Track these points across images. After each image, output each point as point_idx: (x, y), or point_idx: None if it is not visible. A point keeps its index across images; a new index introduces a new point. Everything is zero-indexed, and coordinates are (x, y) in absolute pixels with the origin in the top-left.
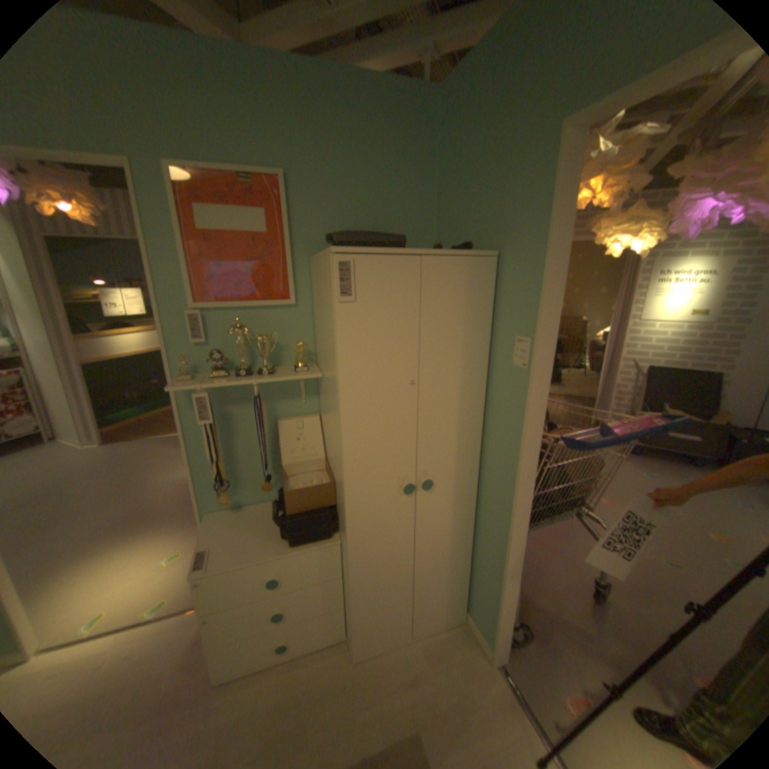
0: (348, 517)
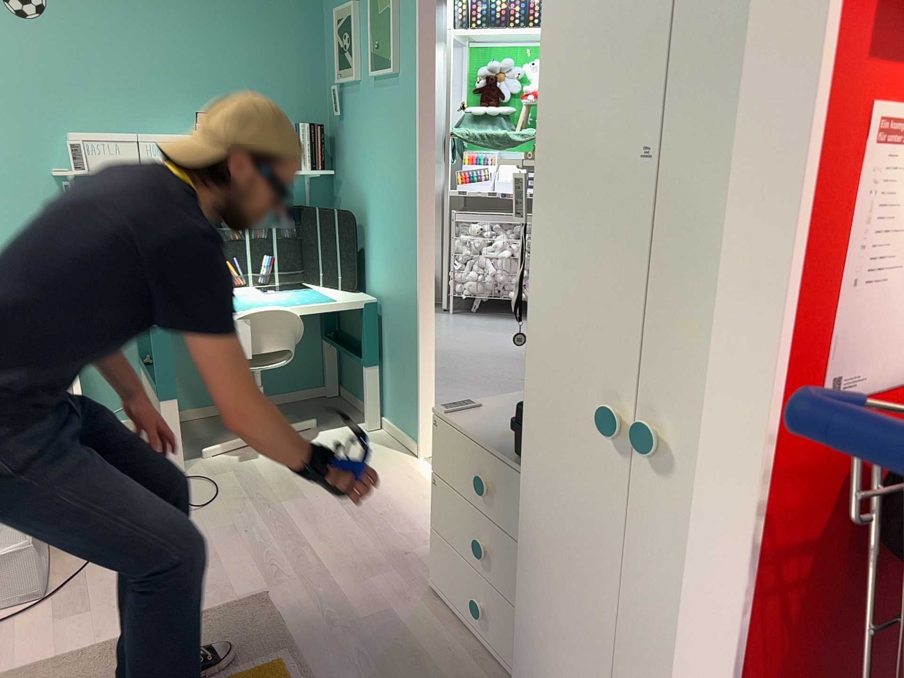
0: (527, 414)
